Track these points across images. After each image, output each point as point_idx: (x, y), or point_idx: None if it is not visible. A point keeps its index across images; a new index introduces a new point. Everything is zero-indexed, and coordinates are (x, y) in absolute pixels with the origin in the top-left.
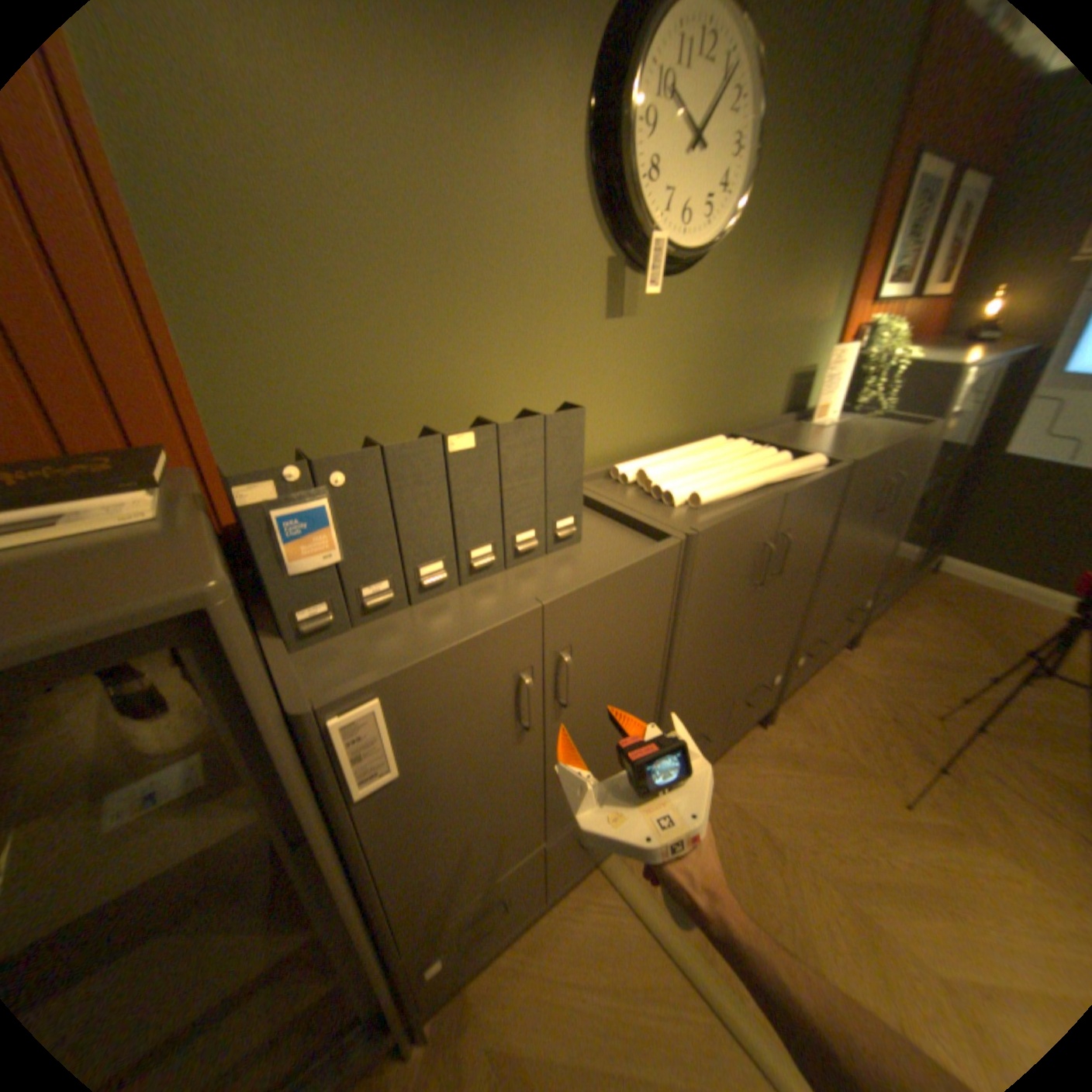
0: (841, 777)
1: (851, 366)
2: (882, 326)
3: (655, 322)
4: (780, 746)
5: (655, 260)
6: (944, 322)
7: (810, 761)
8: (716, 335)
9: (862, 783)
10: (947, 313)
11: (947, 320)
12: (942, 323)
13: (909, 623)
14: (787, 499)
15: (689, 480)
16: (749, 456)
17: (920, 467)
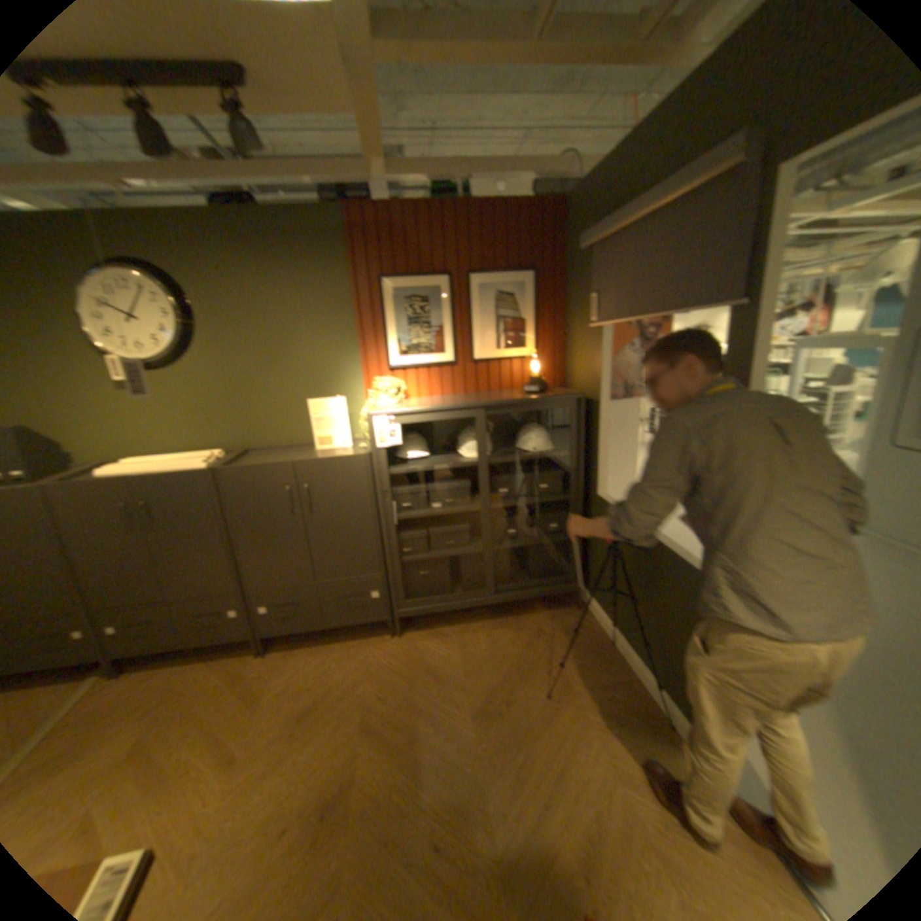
0: (237, 702)
1: (346, 412)
2: (373, 386)
3: (151, 390)
4: (243, 672)
5: (110, 366)
6: (552, 377)
7: (240, 686)
8: (210, 395)
9: (240, 711)
10: (550, 369)
11: (557, 375)
12: (548, 378)
13: (473, 637)
14: (126, 481)
15: (117, 467)
16: (181, 460)
17: (351, 486)
